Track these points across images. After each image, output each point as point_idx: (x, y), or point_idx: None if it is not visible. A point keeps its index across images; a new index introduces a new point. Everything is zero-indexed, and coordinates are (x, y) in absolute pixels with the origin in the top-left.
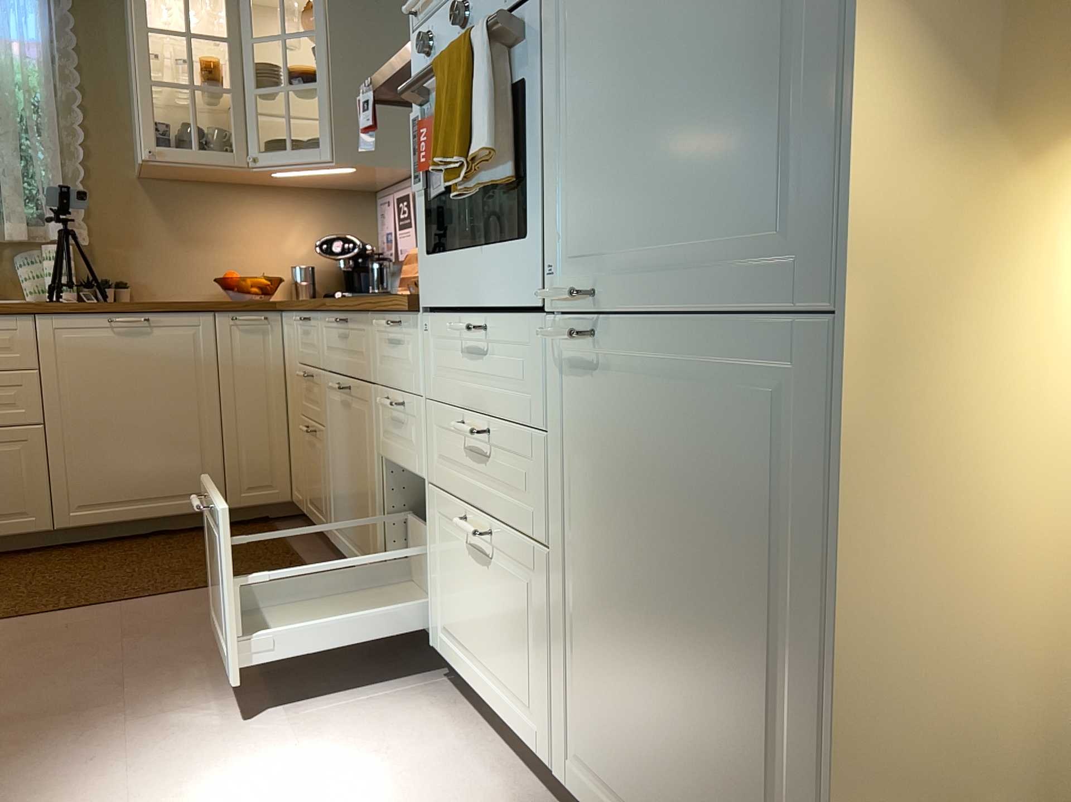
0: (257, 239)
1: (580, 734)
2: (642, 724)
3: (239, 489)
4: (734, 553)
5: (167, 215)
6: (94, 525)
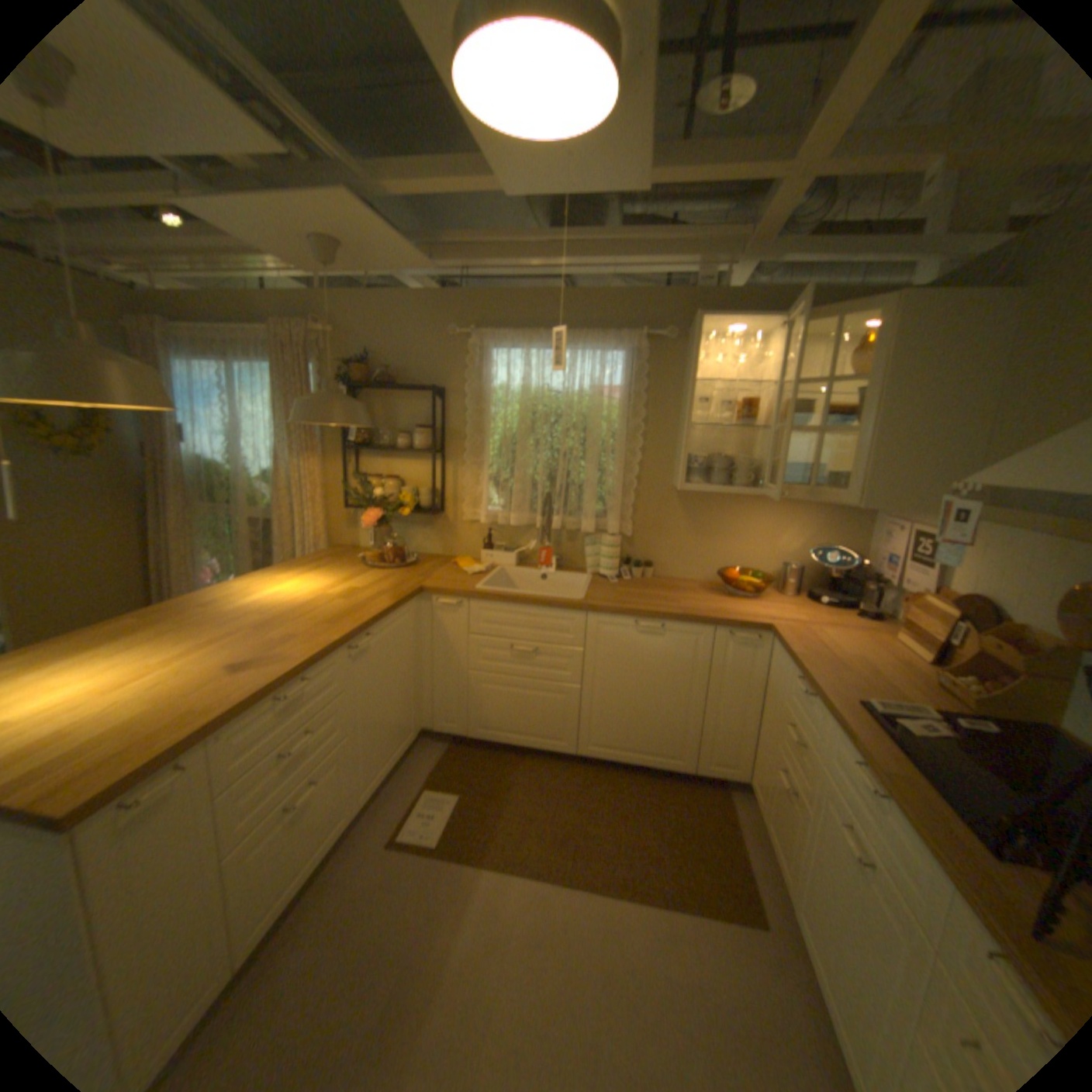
0: (756, 536)
1: None
2: None
3: (709, 764)
4: None
5: (689, 513)
6: (601, 760)
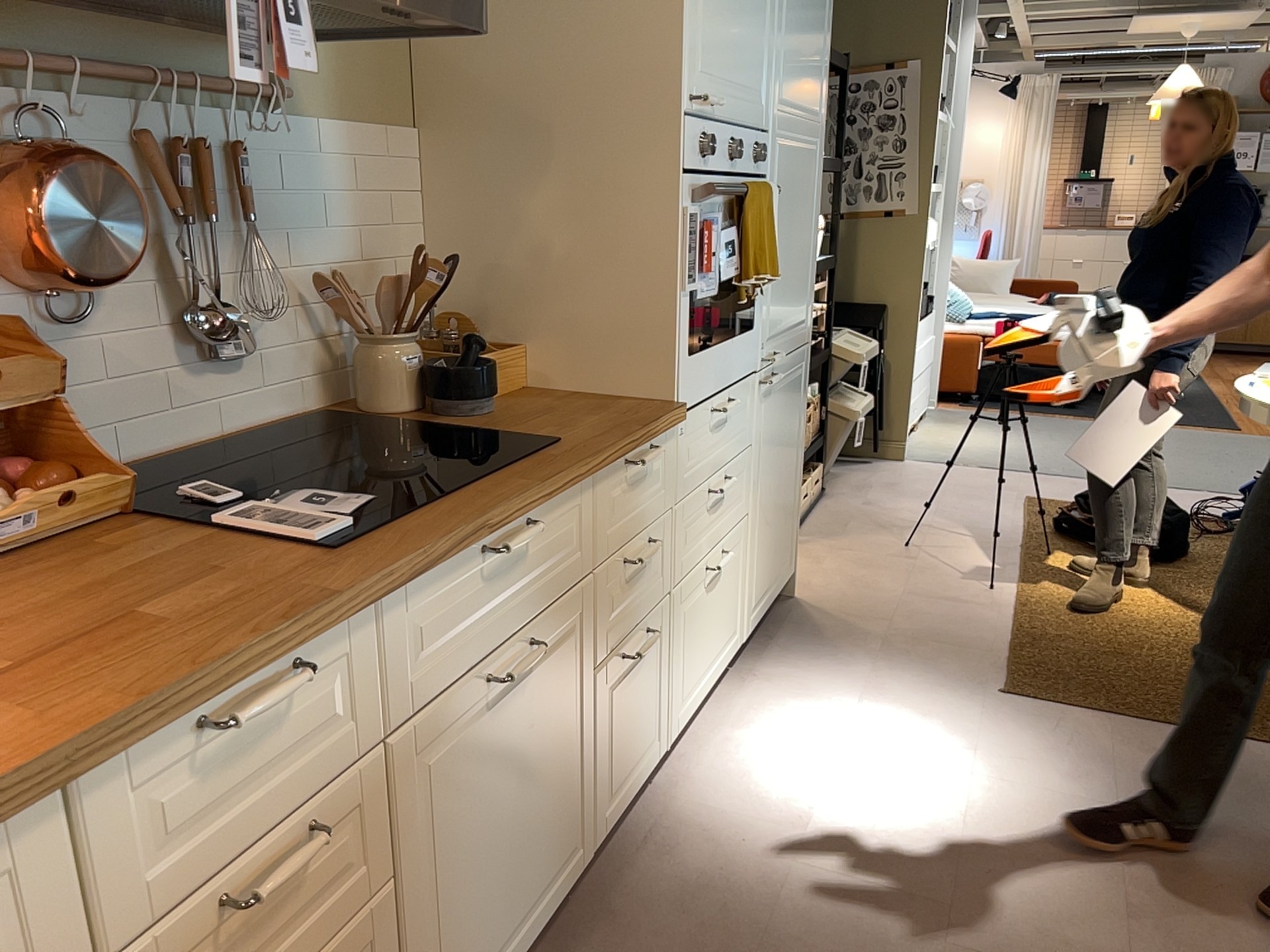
0: None
1: (753, 593)
2: (772, 542)
3: None
4: (793, 434)
5: None
6: None
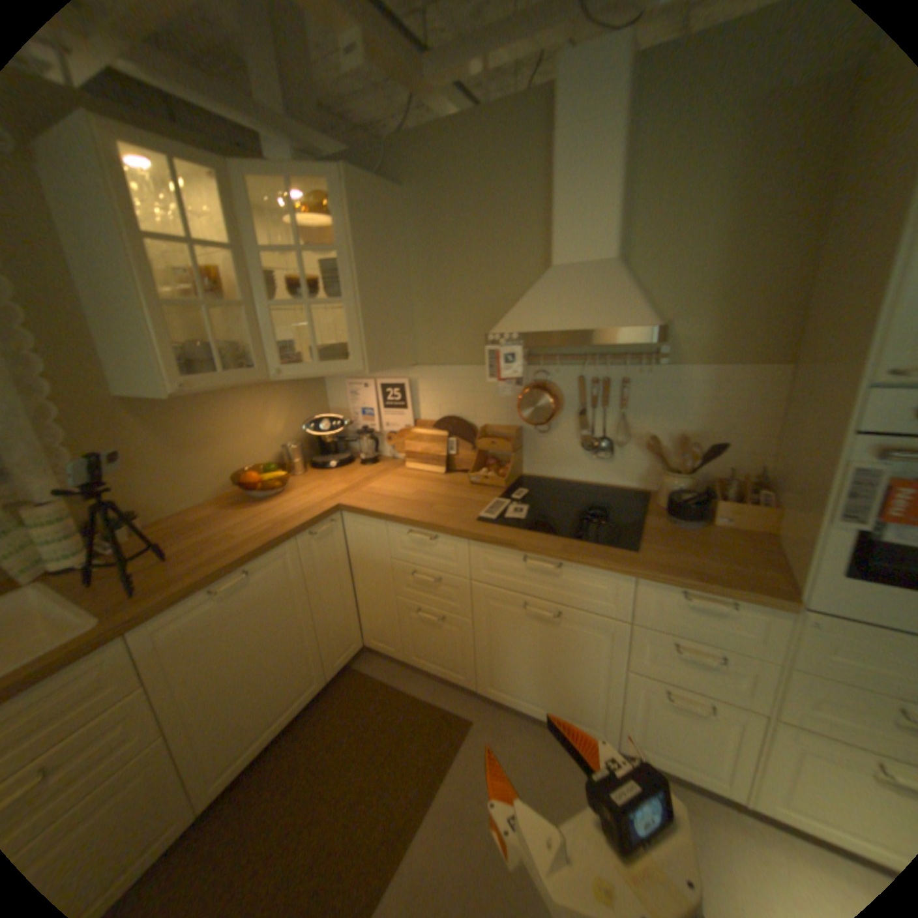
0: (245, 429)
1: None
2: None
3: (334, 663)
4: None
5: (157, 428)
6: (234, 780)
